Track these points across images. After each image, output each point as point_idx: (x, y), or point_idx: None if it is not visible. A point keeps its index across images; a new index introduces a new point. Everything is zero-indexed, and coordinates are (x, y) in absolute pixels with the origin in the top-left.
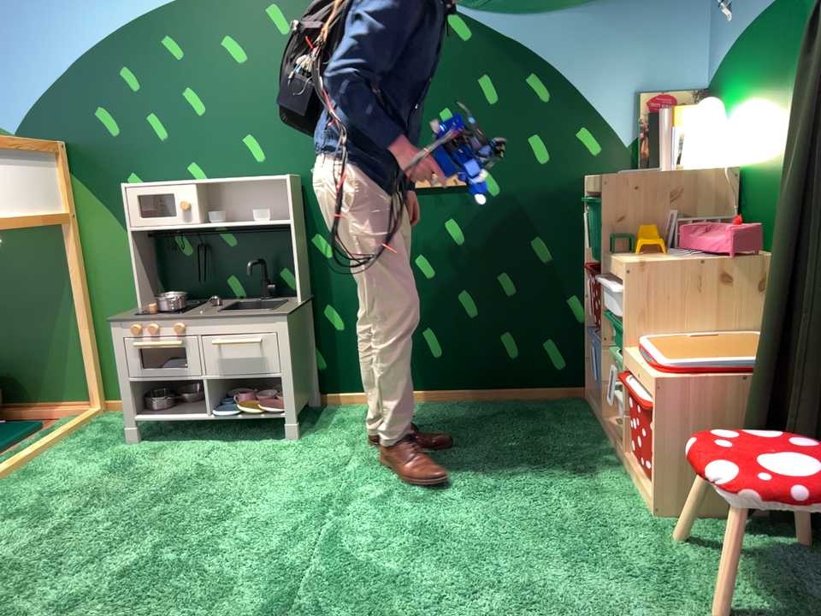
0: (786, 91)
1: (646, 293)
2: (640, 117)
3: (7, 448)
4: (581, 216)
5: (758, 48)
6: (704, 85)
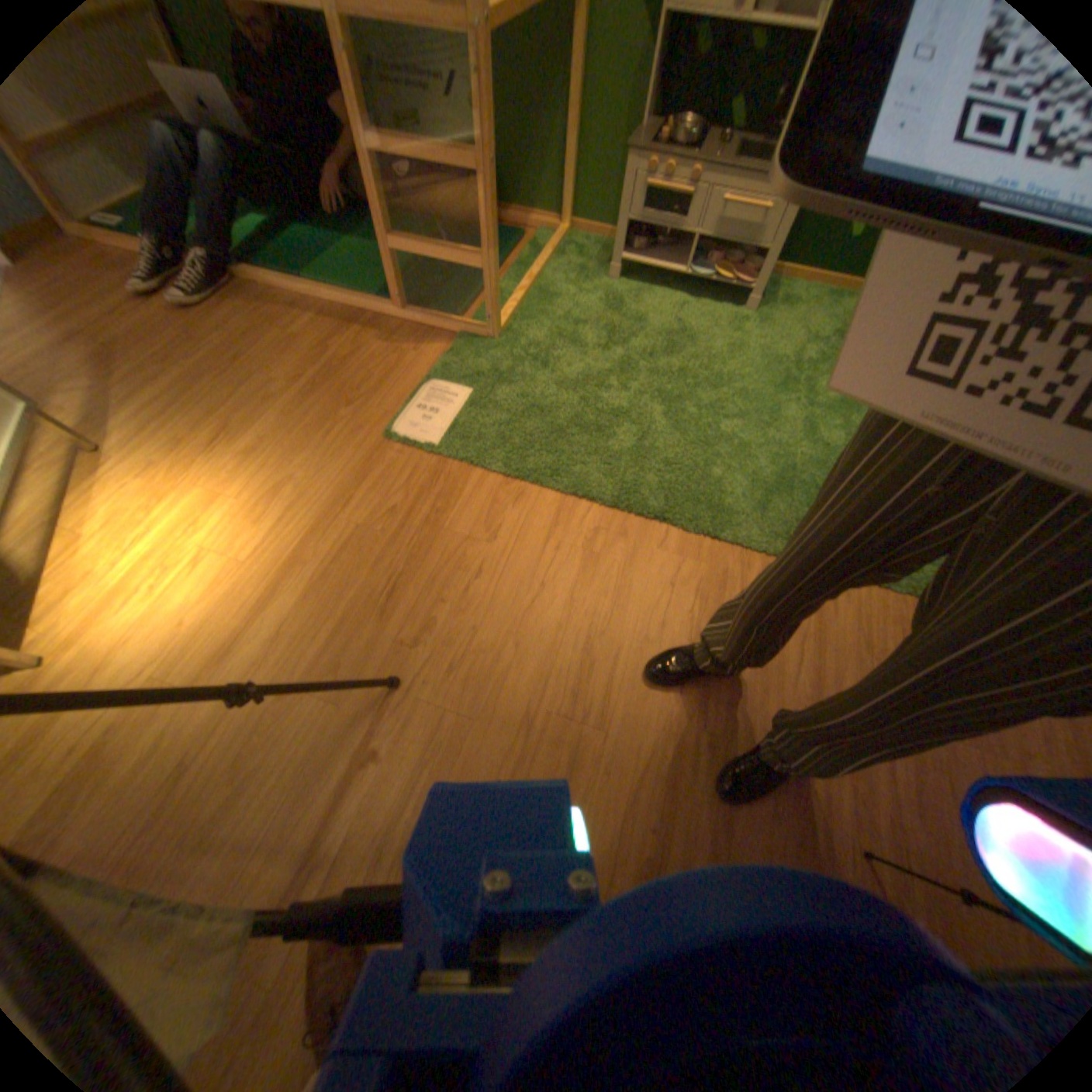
0: None
1: None
2: None
3: (507, 256)
4: None
5: None
6: None
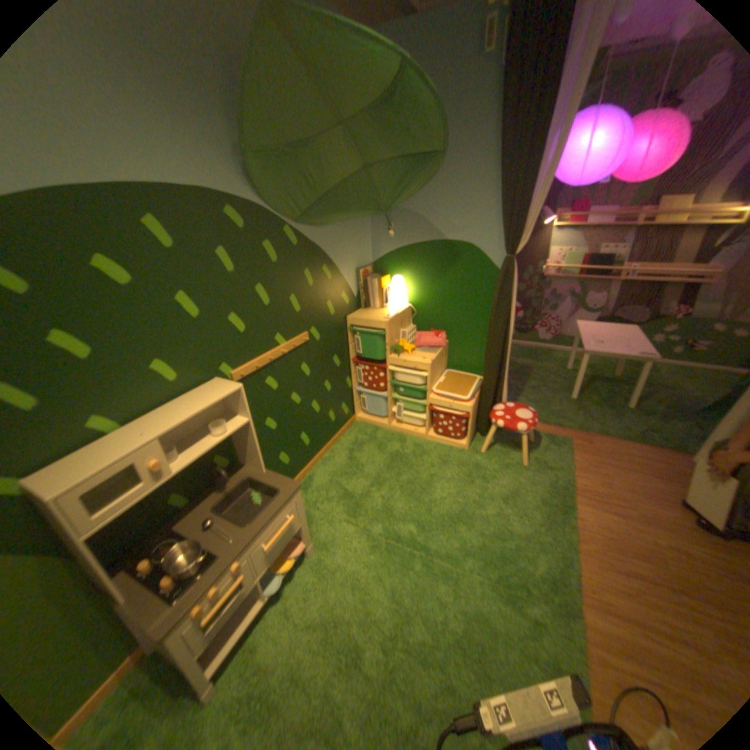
0: (444, 280)
1: (432, 373)
2: (361, 283)
3: None
4: (353, 339)
5: (421, 258)
6: (372, 263)
